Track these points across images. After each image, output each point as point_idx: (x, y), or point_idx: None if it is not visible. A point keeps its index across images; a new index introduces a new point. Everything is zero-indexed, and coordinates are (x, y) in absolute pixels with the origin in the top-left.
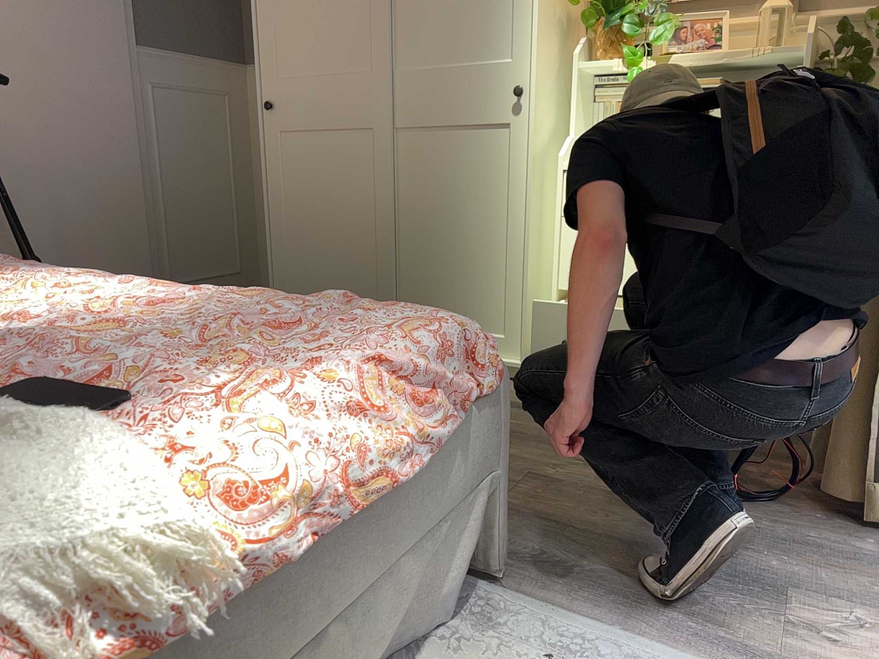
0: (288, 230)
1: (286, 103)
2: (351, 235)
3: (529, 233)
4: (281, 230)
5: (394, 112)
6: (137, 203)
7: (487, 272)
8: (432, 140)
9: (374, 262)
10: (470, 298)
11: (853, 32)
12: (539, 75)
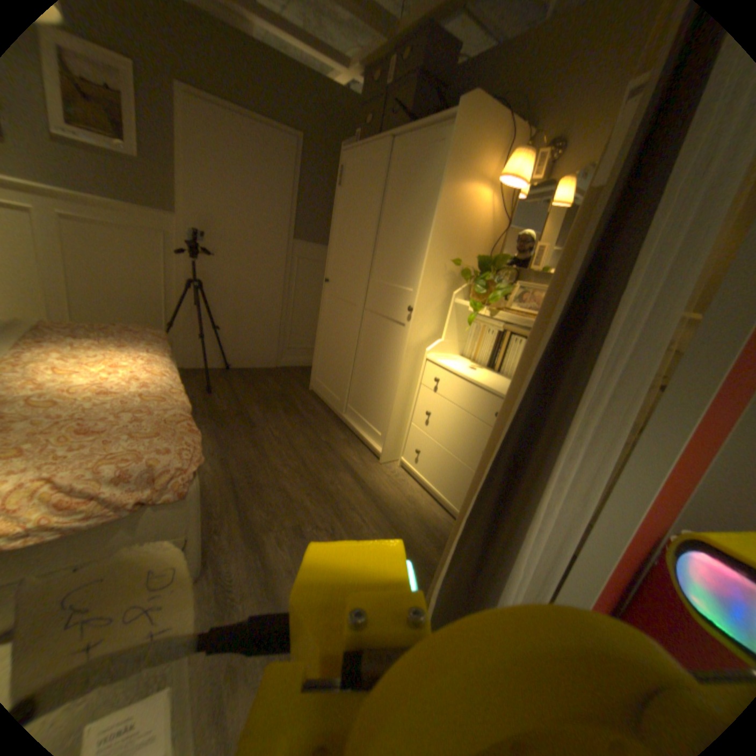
0: (323, 341)
1: (332, 280)
2: (340, 353)
3: (398, 386)
4: (320, 339)
5: (366, 299)
6: (275, 309)
7: (382, 397)
8: (377, 319)
9: (344, 371)
10: (374, 406)
11: None
12: (422, 302)
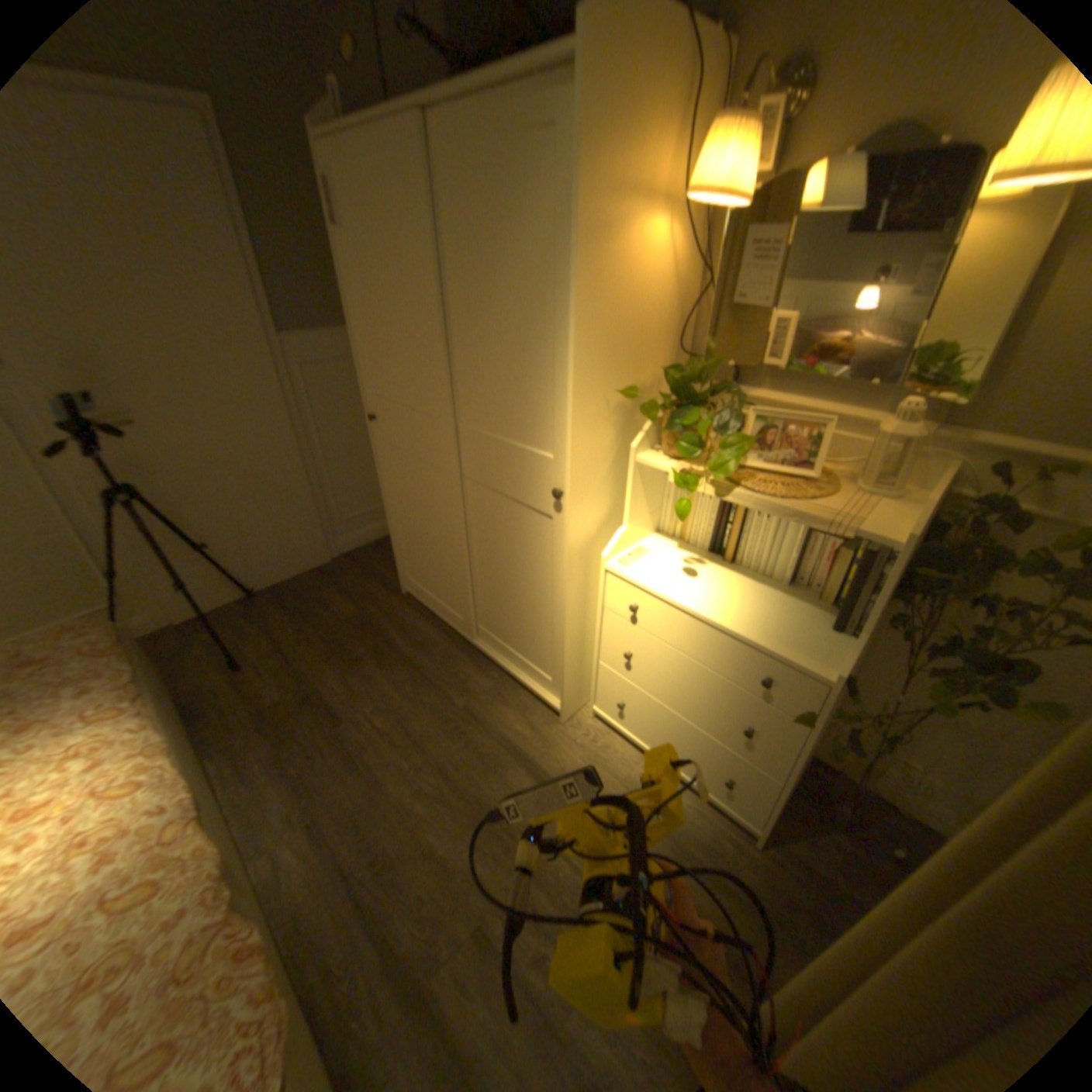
0: (399, 520)
1: (381, 417)
2: (439, 547)
3: (565, 620)
4: (394, 518)
5: (460, 461)
6: (293, 471)
7: (537, 626)
8: (492, 499)
9: (455, 576)
10: (525, 637)
11: (1010, 484)
12: (577, 483)
